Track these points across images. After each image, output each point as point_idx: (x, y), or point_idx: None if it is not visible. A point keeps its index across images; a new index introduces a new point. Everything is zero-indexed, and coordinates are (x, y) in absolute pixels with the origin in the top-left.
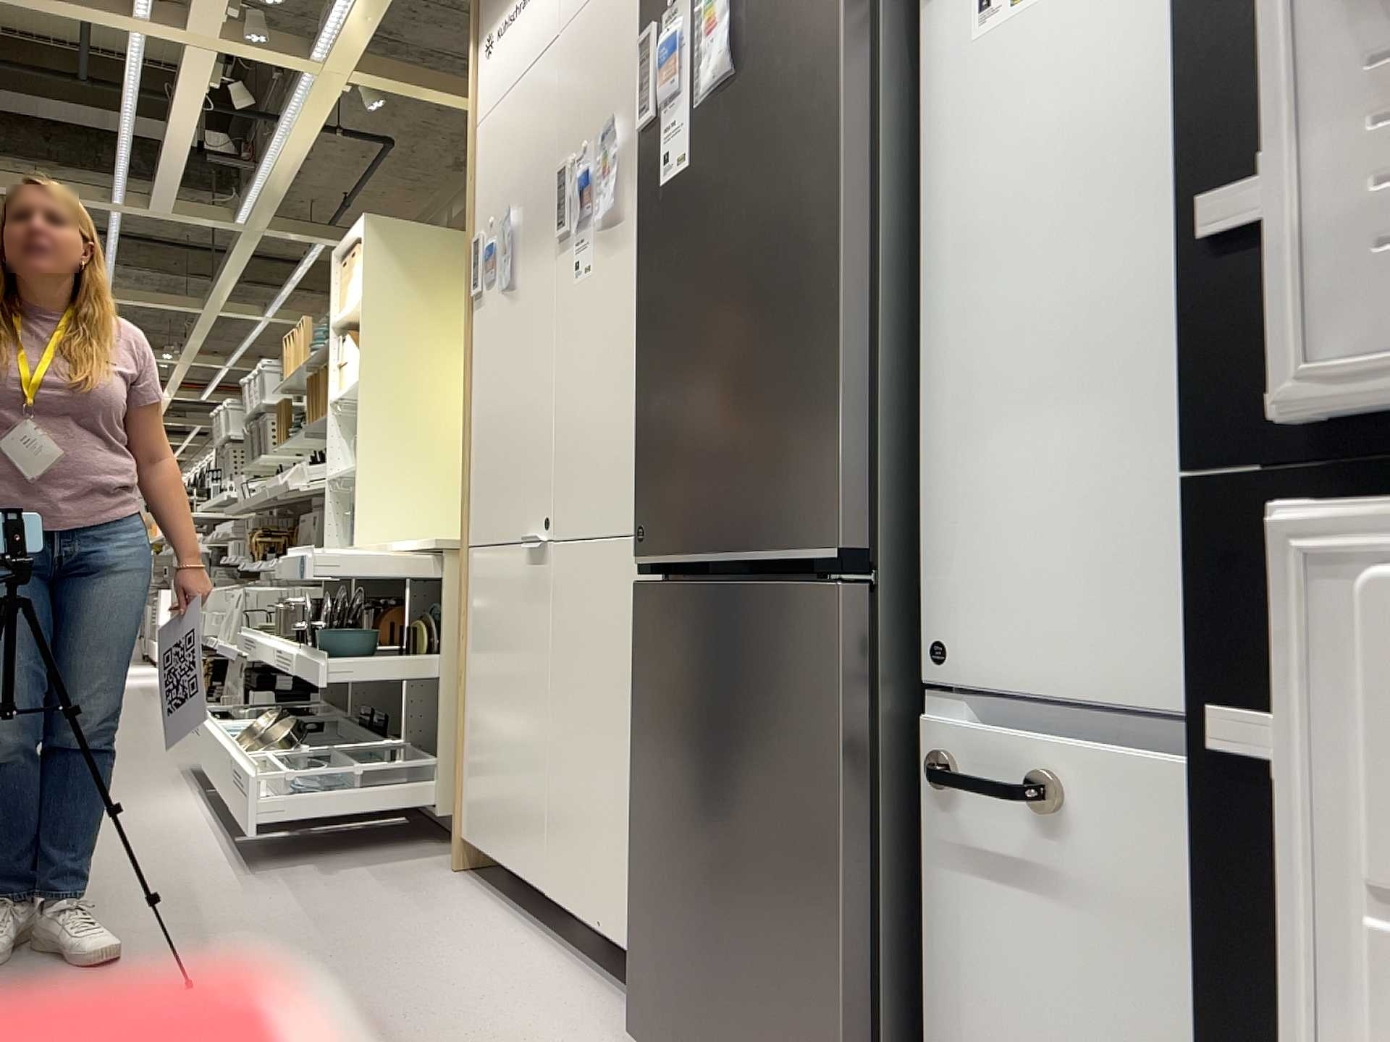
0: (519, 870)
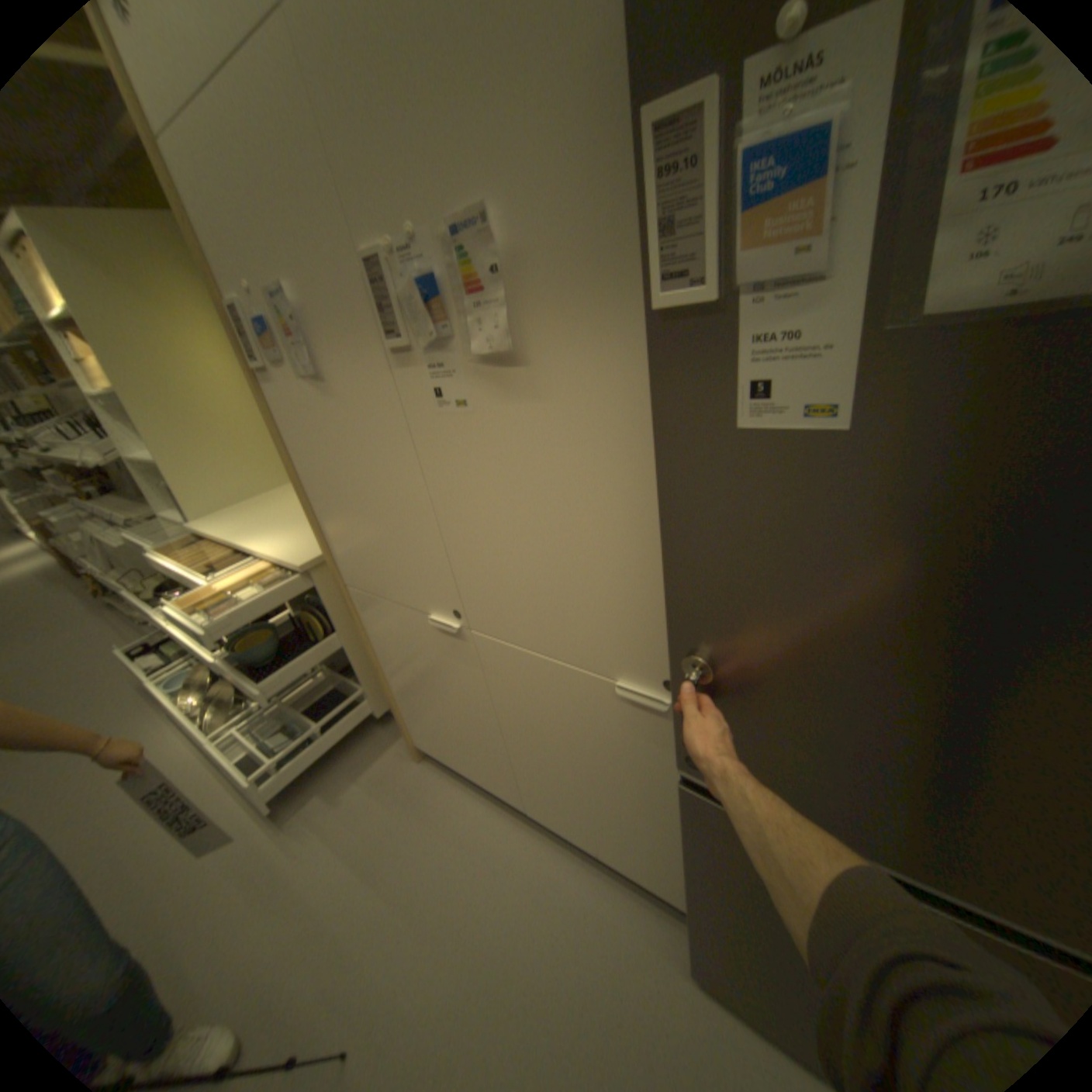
0: (489, 789)
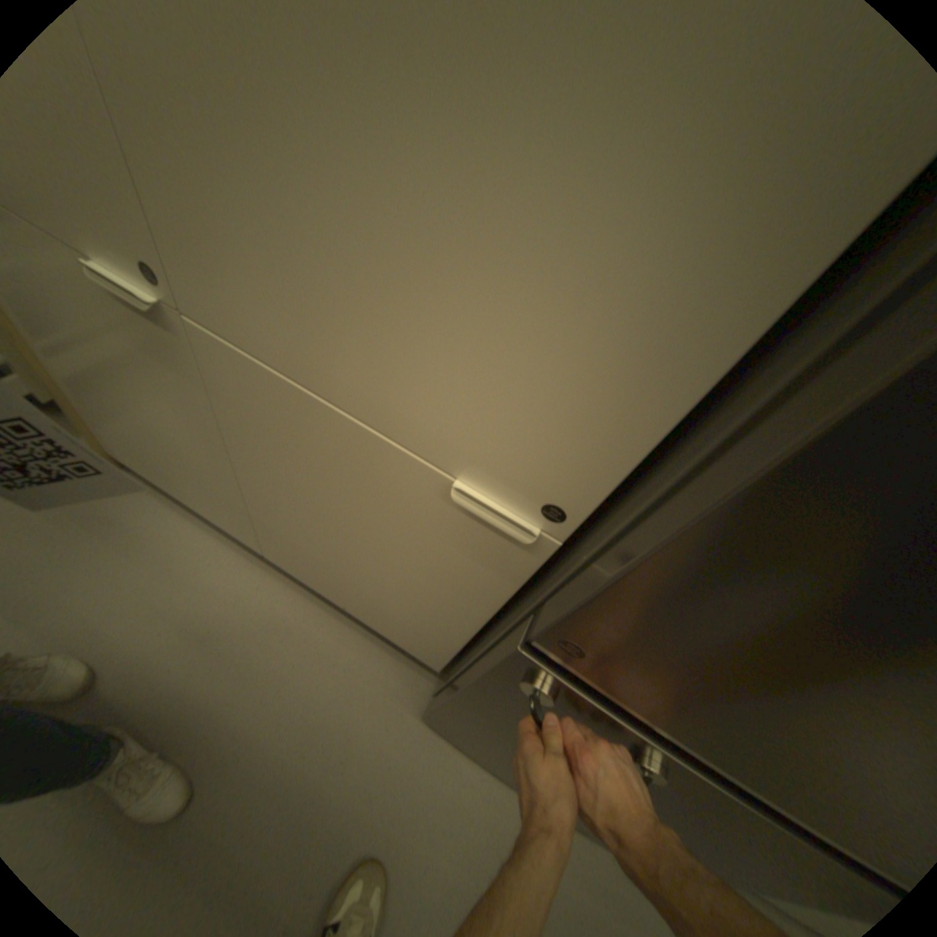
0: (217, 523)
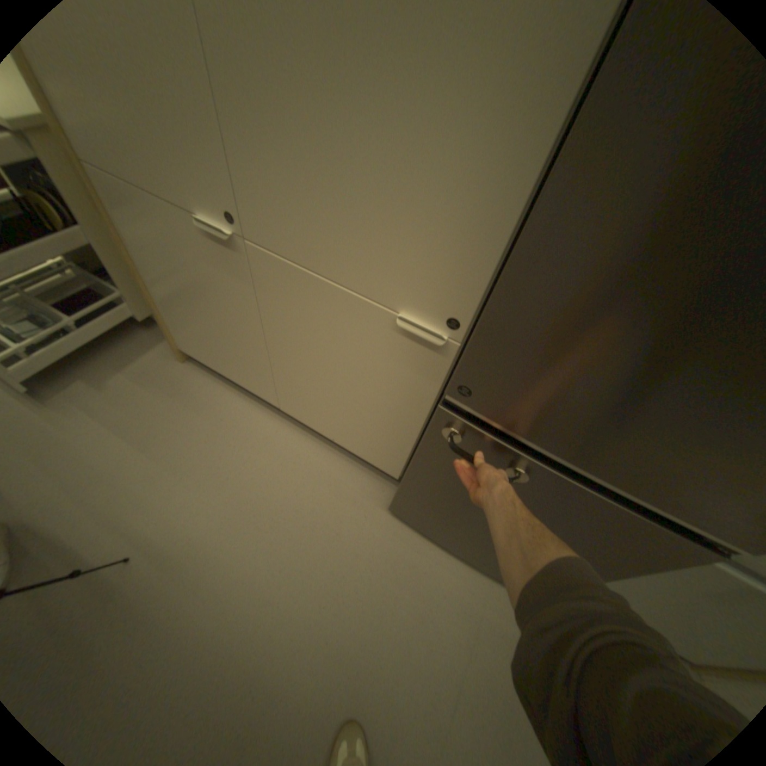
0: (249, 388)
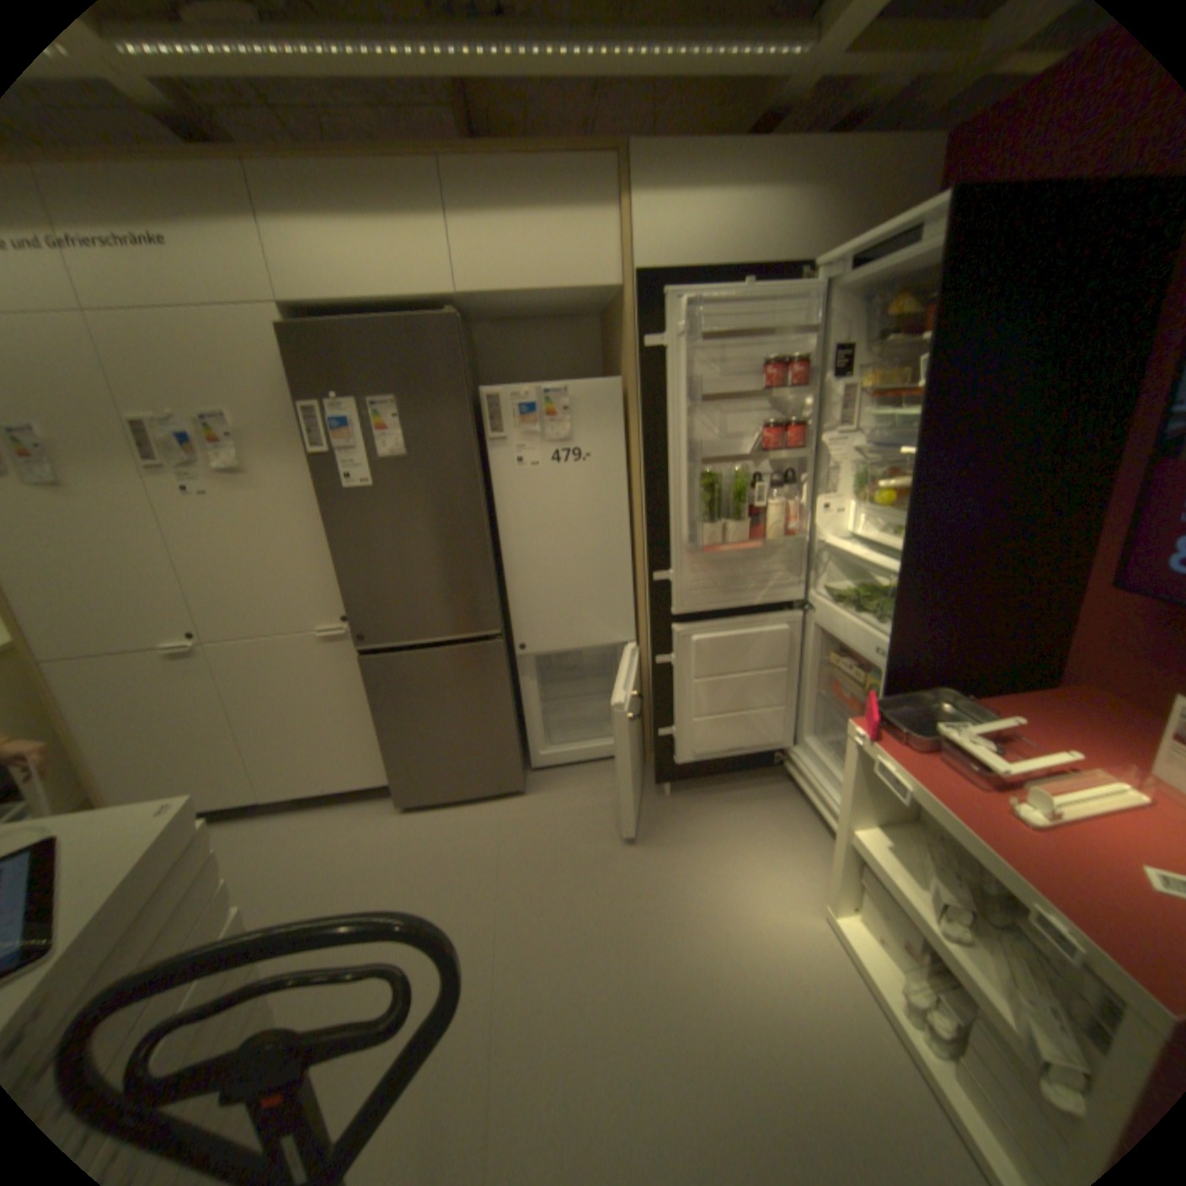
0: (218, 805)
